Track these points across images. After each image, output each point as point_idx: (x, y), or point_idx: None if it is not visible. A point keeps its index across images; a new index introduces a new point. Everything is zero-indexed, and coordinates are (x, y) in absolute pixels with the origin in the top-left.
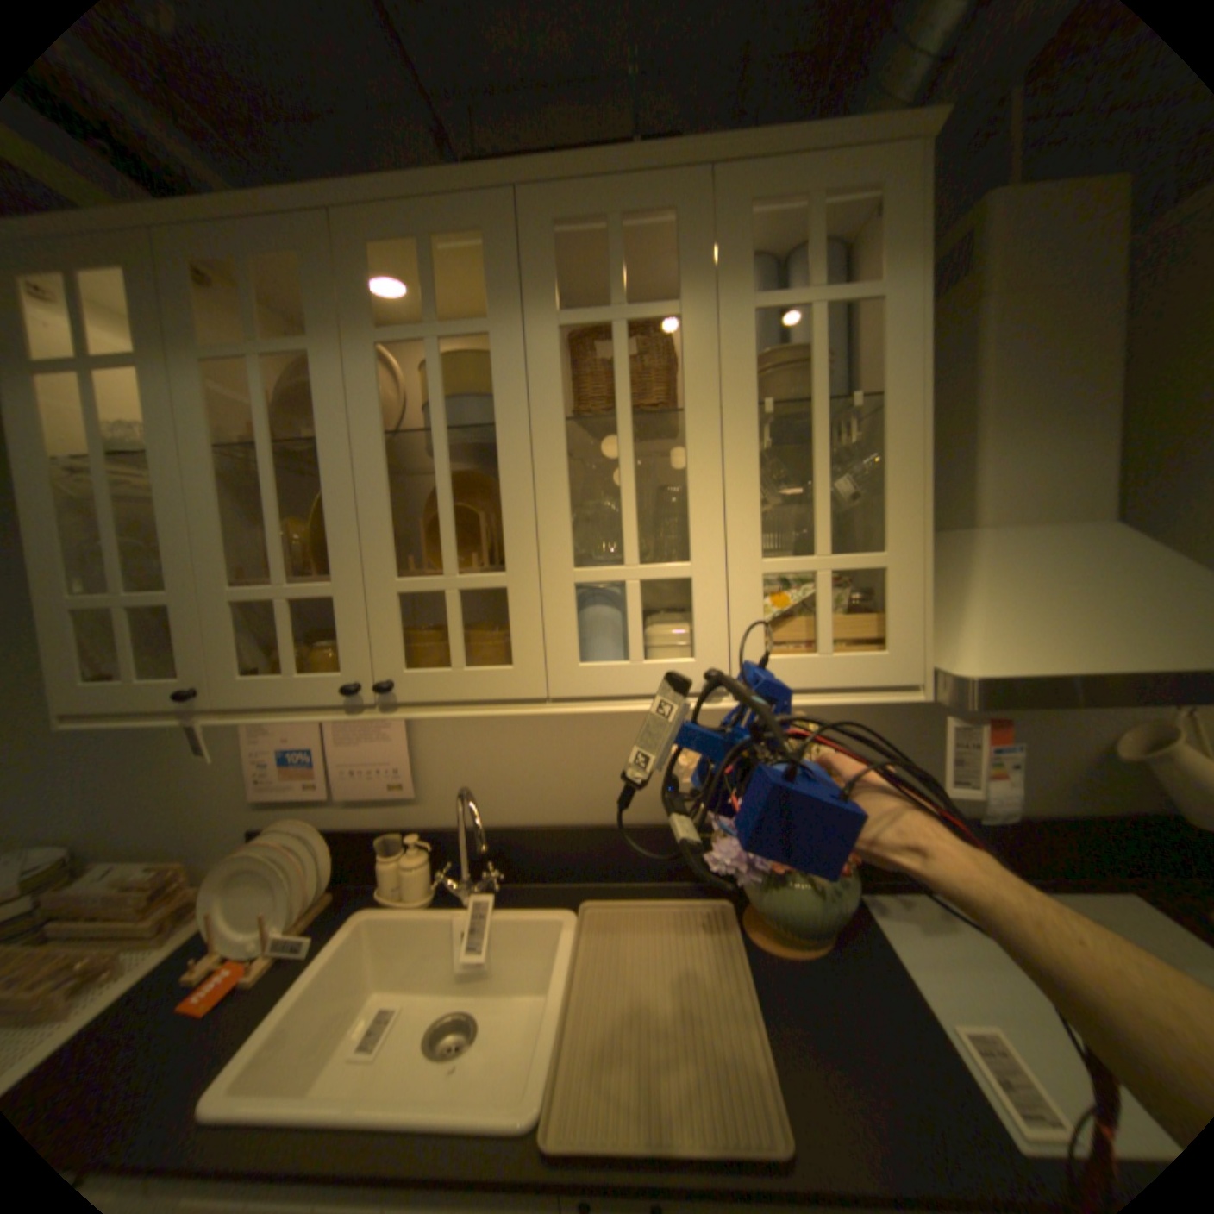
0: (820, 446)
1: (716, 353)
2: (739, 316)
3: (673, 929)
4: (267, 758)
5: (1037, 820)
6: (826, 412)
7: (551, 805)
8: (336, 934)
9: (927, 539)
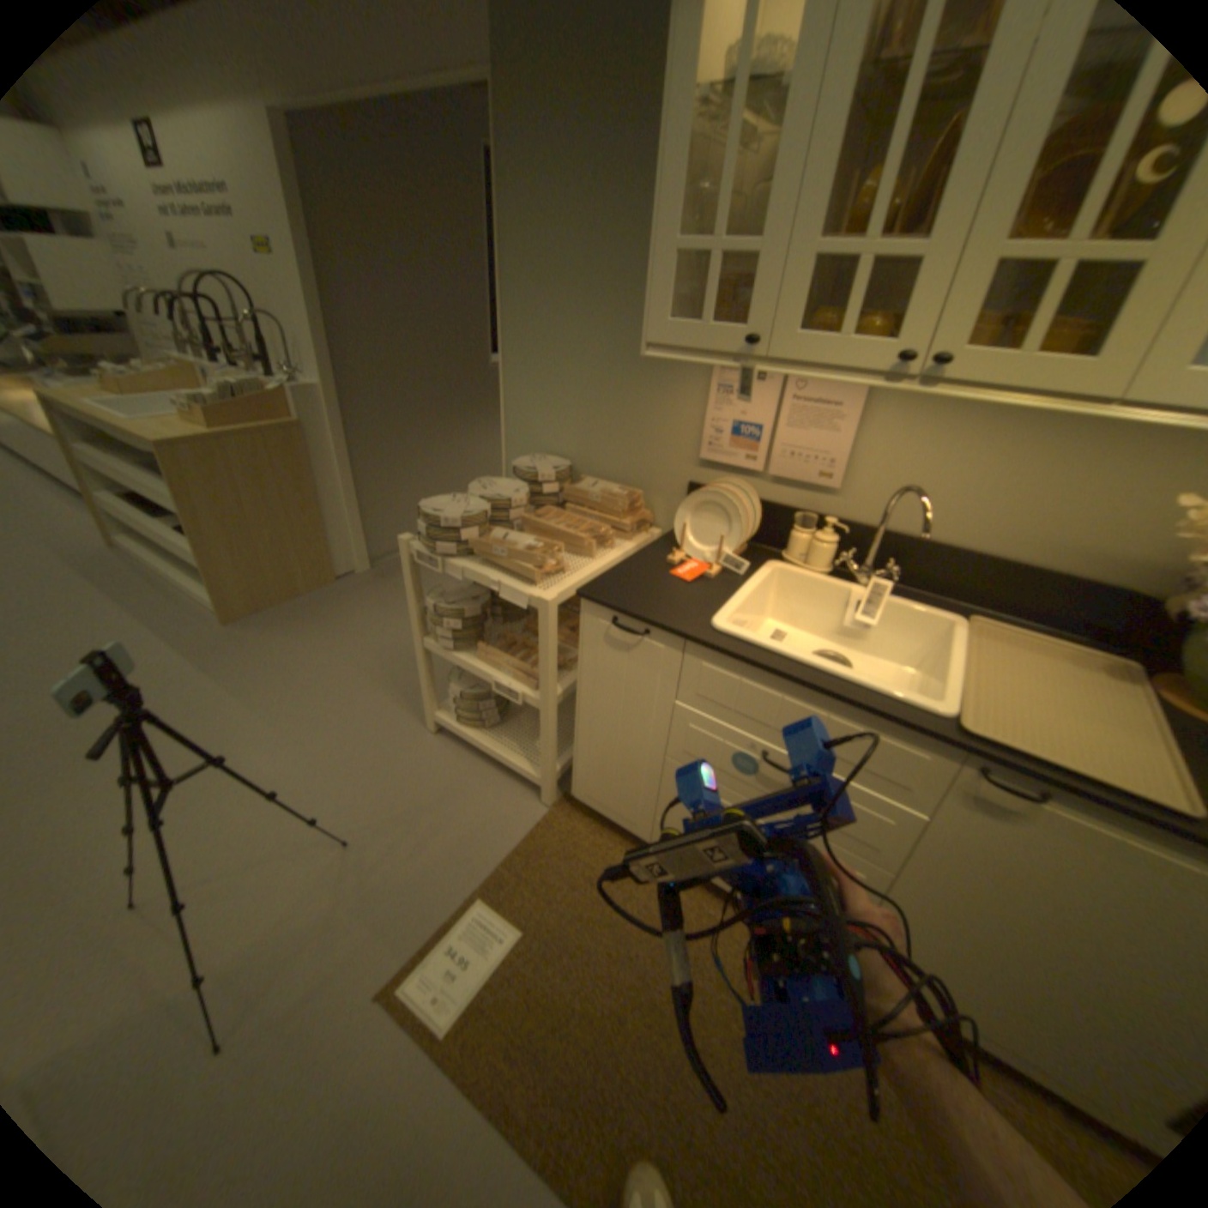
0: None
1: None
2: None
3: (1072, 662)
4: (725, 426)
5: None
6: None
7: (971, 529)
8: (761, 569)
9: None
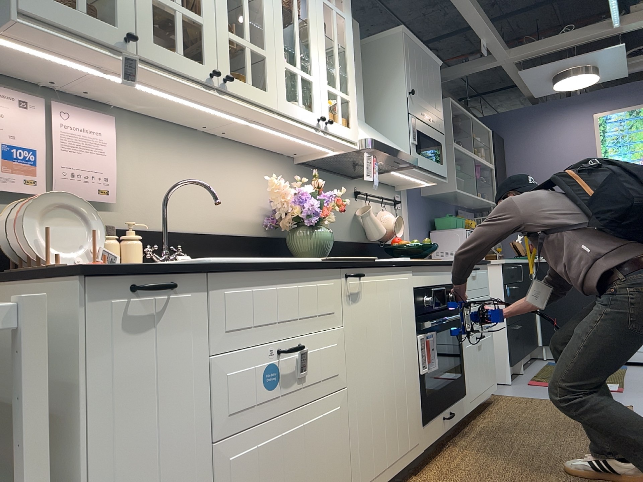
0: (337, 55)
1: (316, 10)
2: (320, 2)
3: None
4: None
5: (344, 241)
6: (338, 46)
7: (192, 219)
8: None
9: (356, 97)
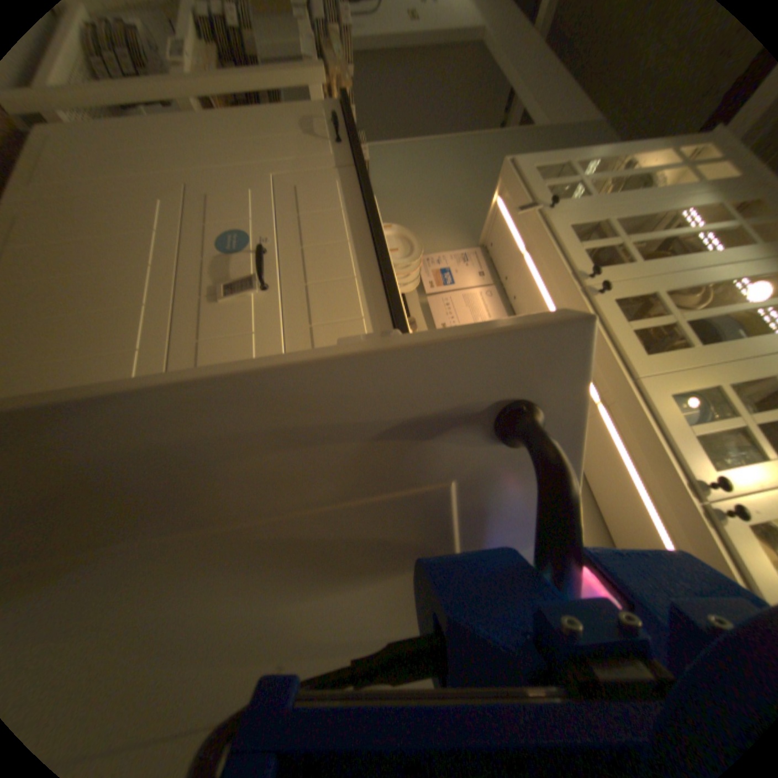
0: None
1: None
2: None
3: None
4: (443, 267)
5: None
6: None
7: None
8: None
9: None
